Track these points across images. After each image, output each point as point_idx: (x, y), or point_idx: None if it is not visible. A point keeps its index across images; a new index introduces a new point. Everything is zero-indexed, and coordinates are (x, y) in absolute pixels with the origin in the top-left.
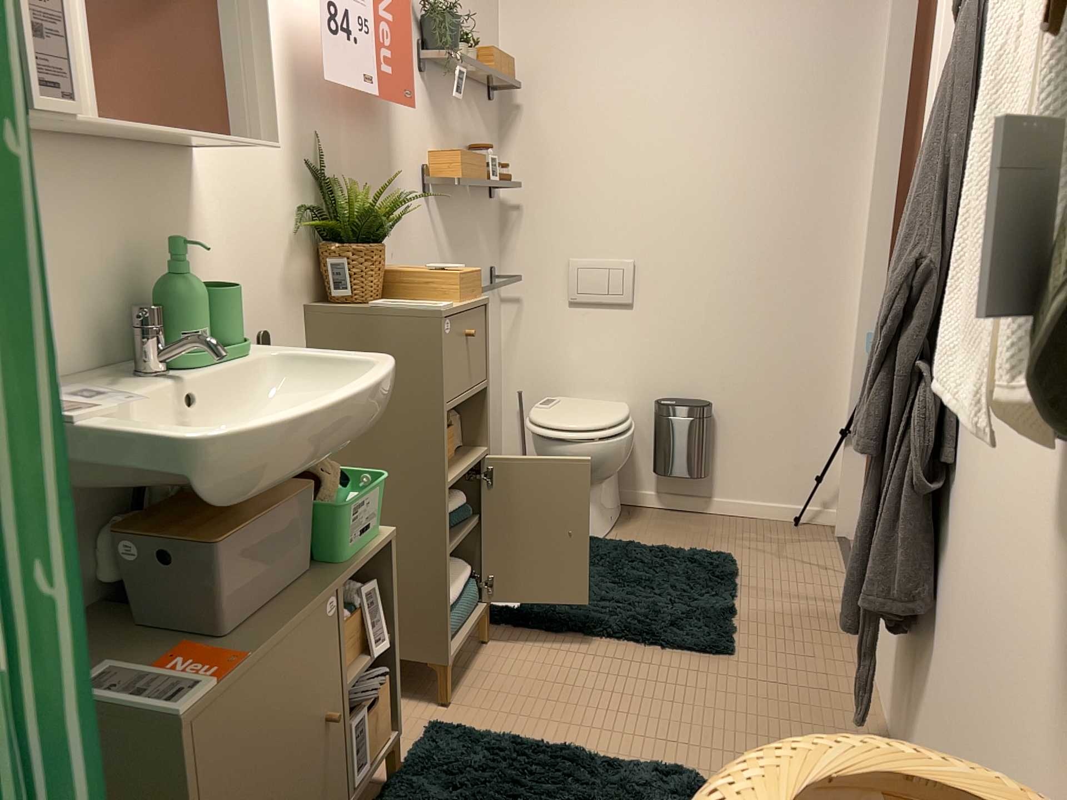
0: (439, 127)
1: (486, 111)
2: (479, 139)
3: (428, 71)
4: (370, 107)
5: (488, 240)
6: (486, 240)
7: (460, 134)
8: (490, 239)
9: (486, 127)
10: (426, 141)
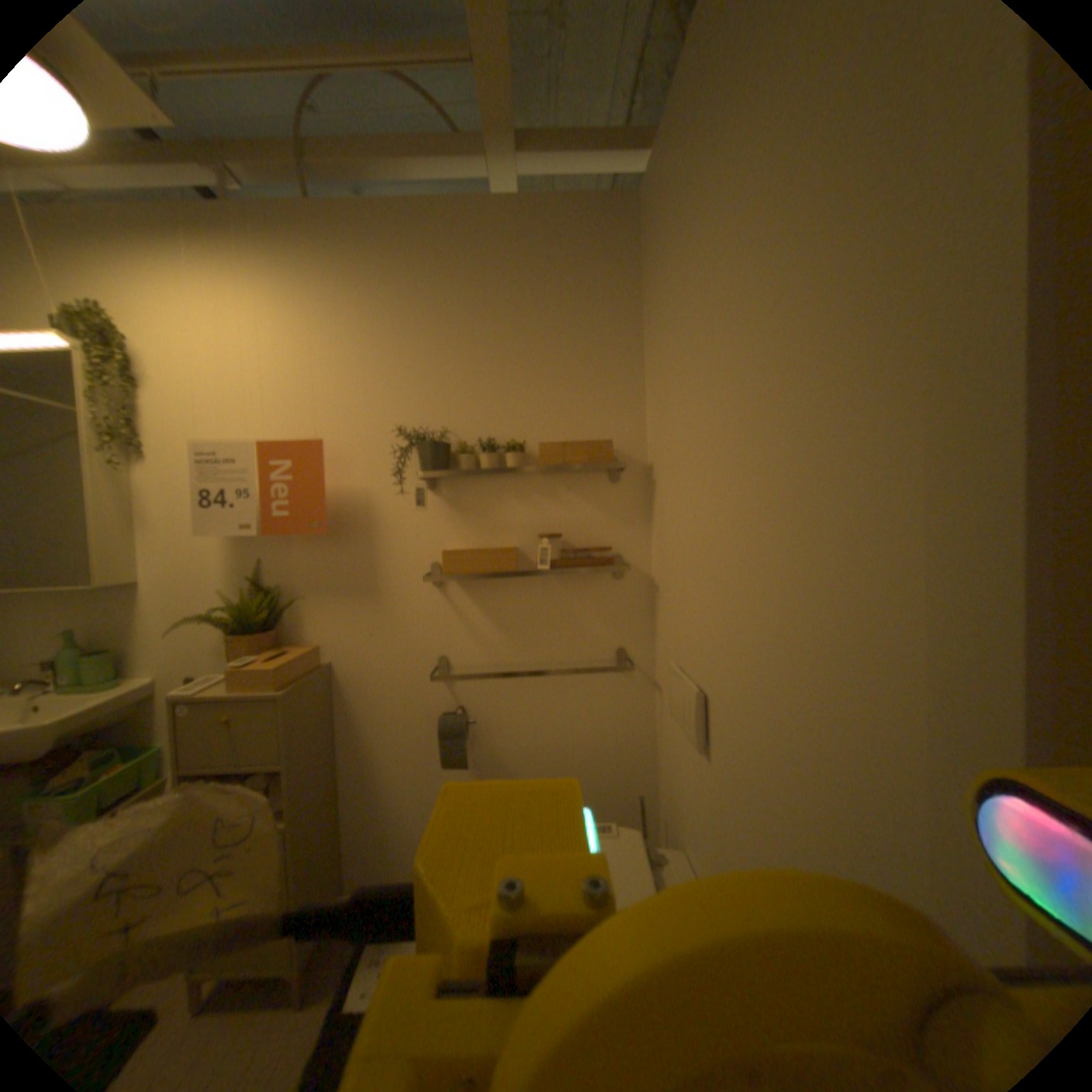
0: (471, 523)
1: (603, 488)
2: (581, 518)
3: (448, 480)
4: (337, 528)
5: (608, 617)
6: (600, 618)
7: (527, 520)
8: (616, 617)
9: (604, 504)
10: (441, 539)
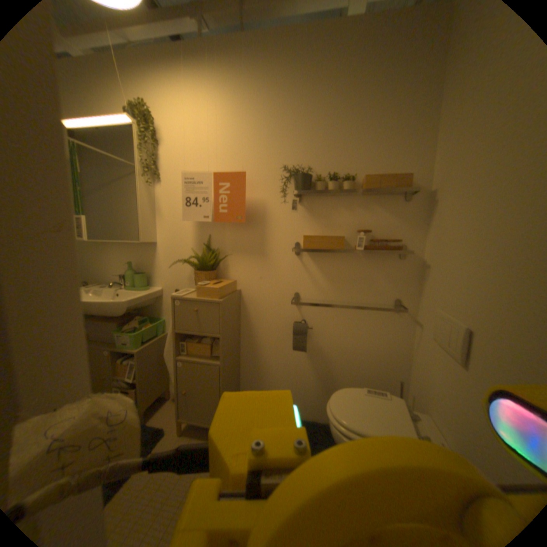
0: (318, 221)
1: (400, 204)
2: (383, 222)
3: (308, 197)
4: (248, 221)
5: (392, 281)
6: (387, 281)
7: (351, 222)
8: (397, 281)
9: (399, 214)
10: (301, 229)
